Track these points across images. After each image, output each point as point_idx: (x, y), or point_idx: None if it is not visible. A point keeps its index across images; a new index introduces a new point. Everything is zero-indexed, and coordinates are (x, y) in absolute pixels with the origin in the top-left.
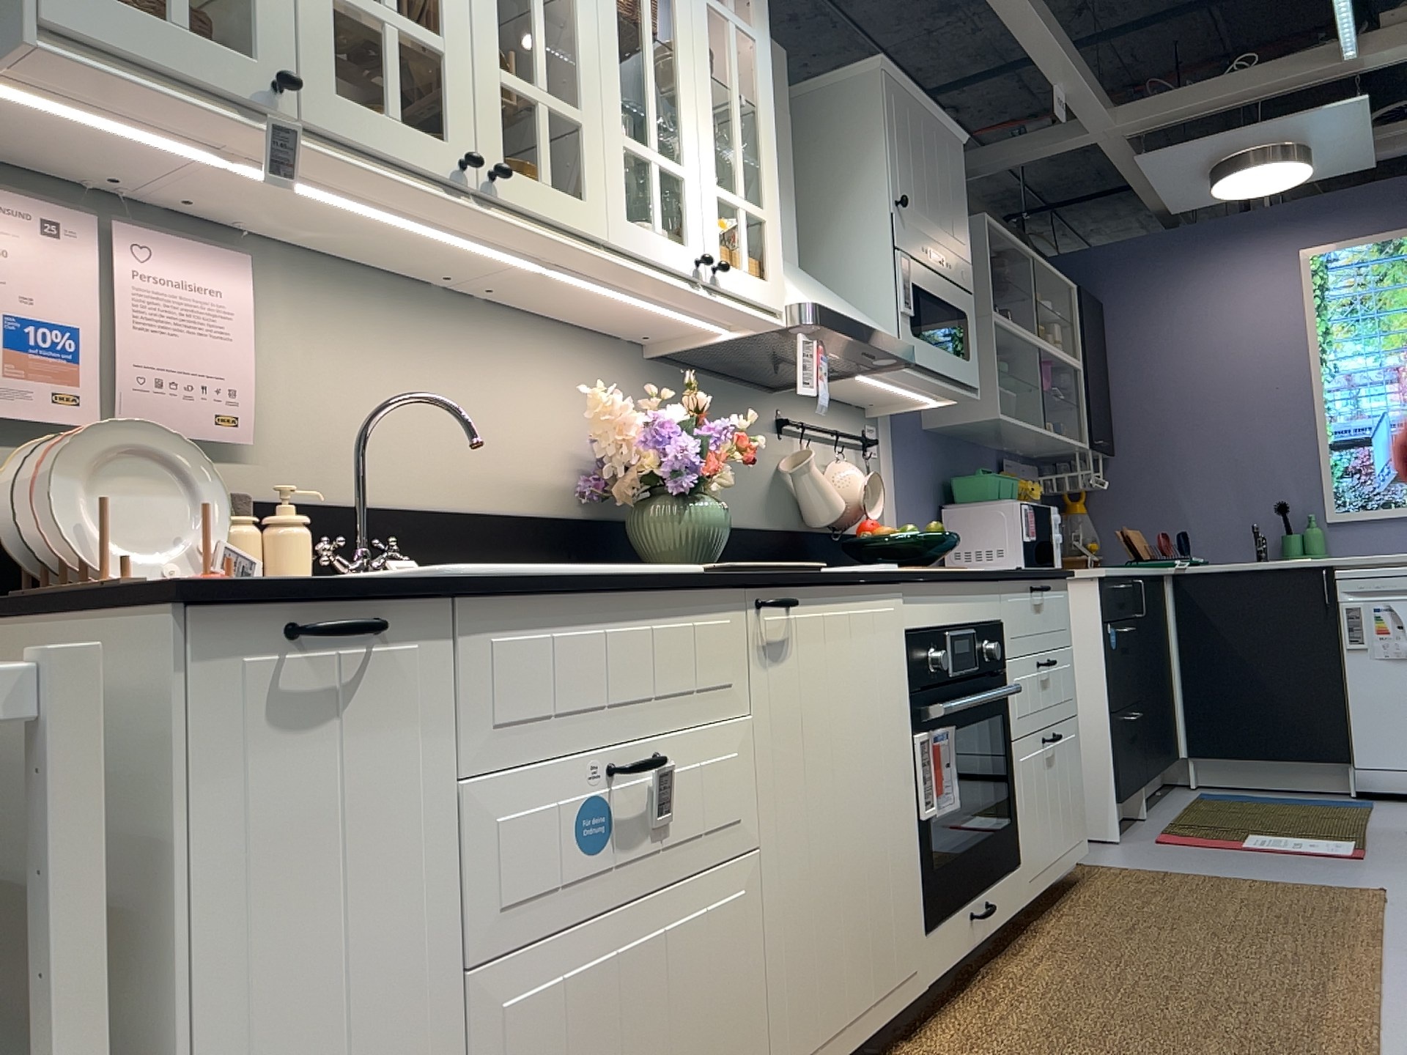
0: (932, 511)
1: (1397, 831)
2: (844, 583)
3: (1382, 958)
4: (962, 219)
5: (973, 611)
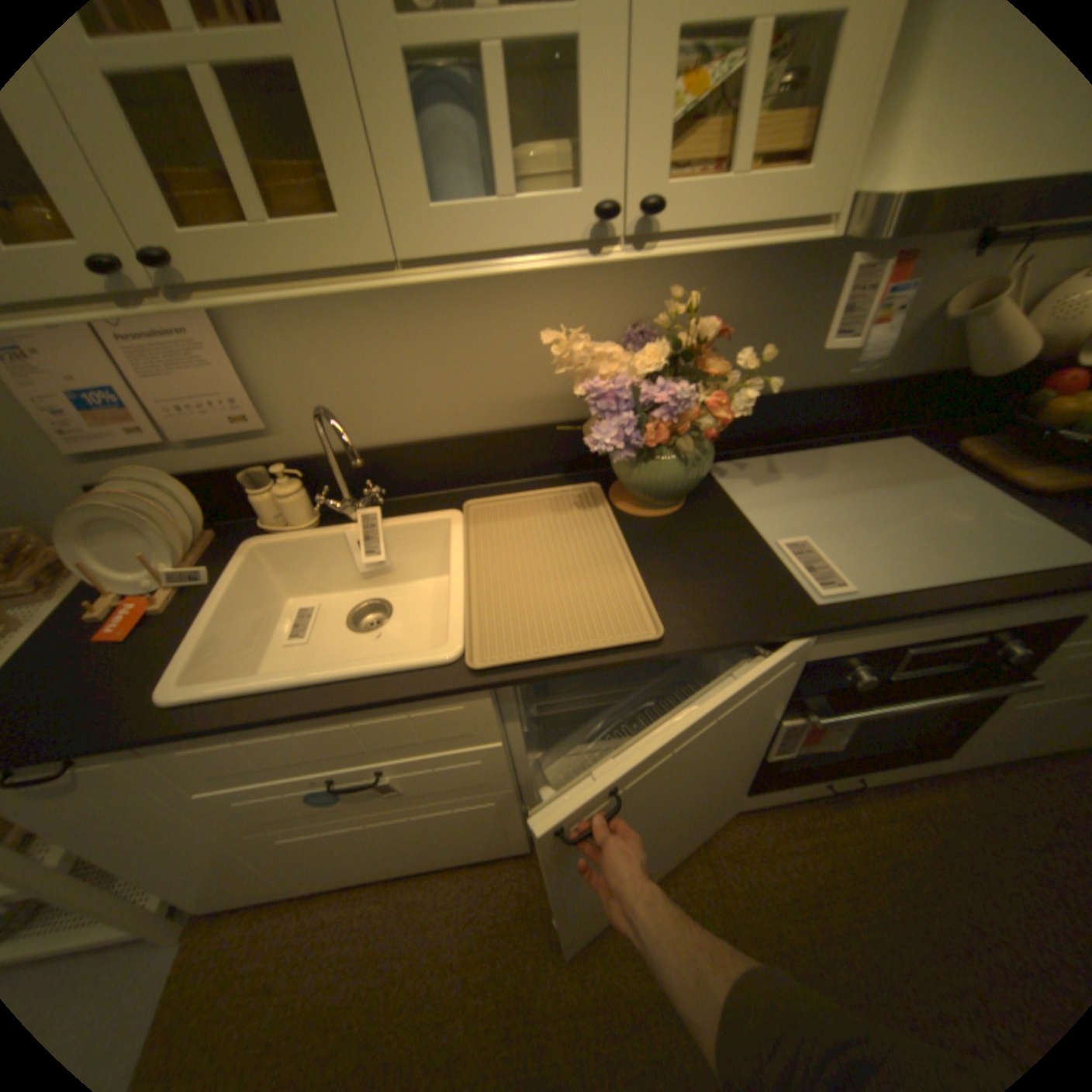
0: None
1: None
2: (672, 660)
3: None
4: None
5: (1002, 622)
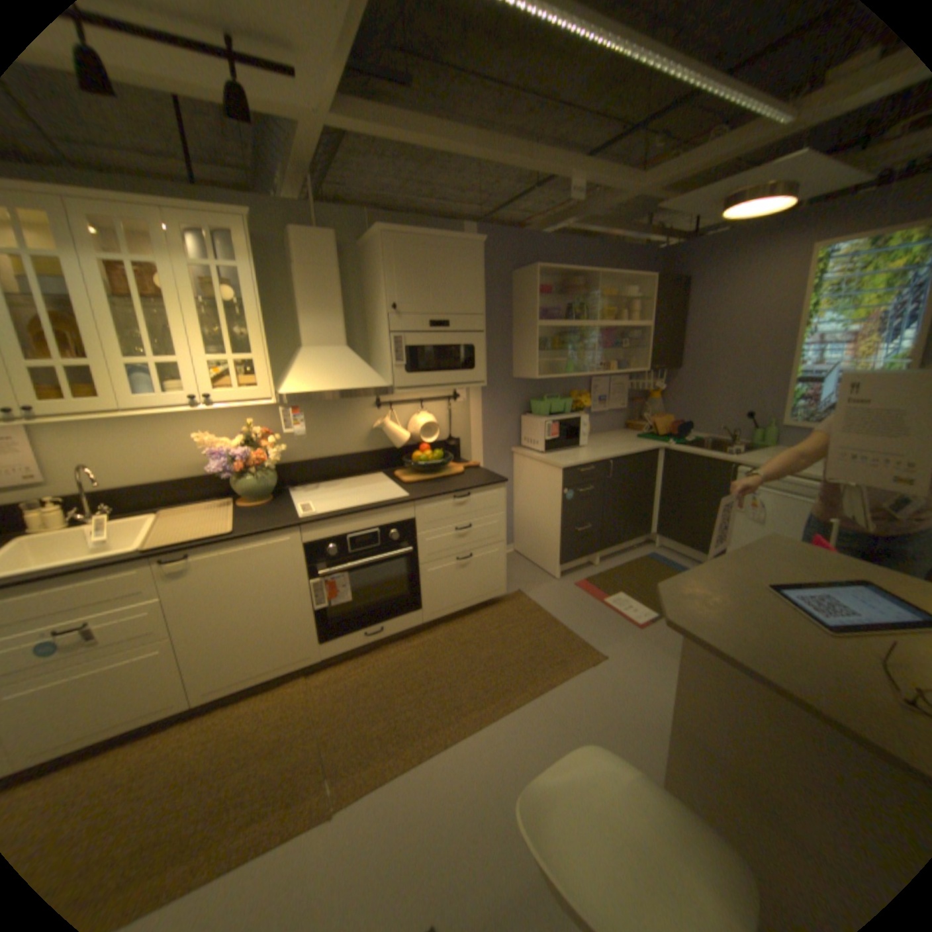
0: (513, 417)
1: None
2: (234, 539)
3: (522, 705)
4: (472, 291)
5: (379, 520)
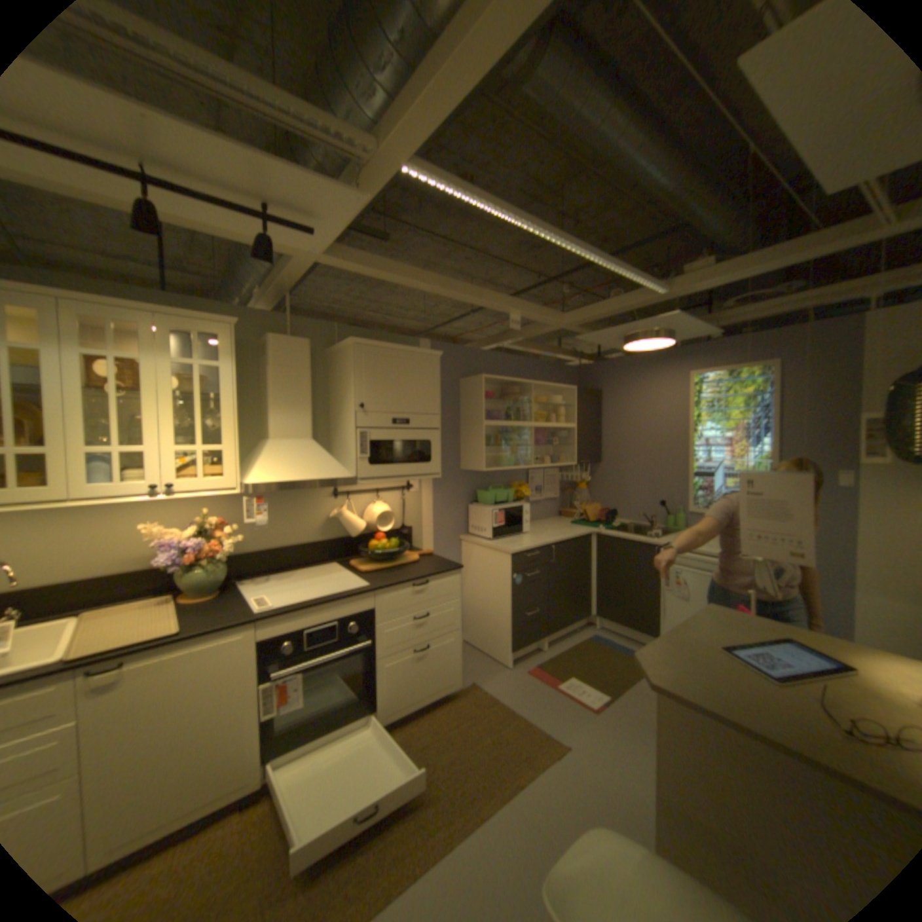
0: (461, 506)
1: (642, 696)
2: (182, 640)
3: (493, 814)
4: (430, 395)
5: (339, 613)
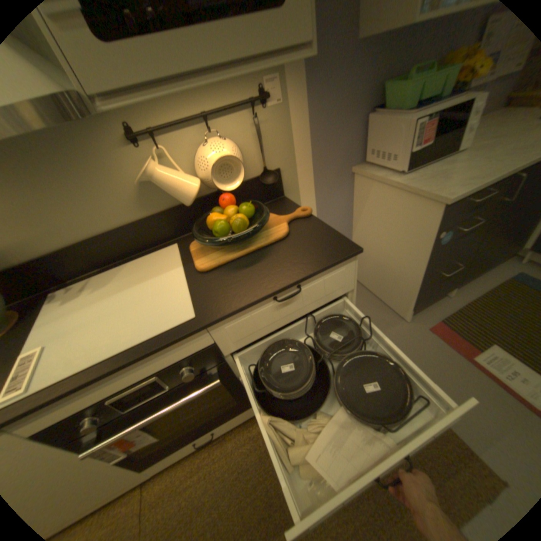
0: (355, 118)
1: None
2: None
3: None
4: None
5: (150, 368)
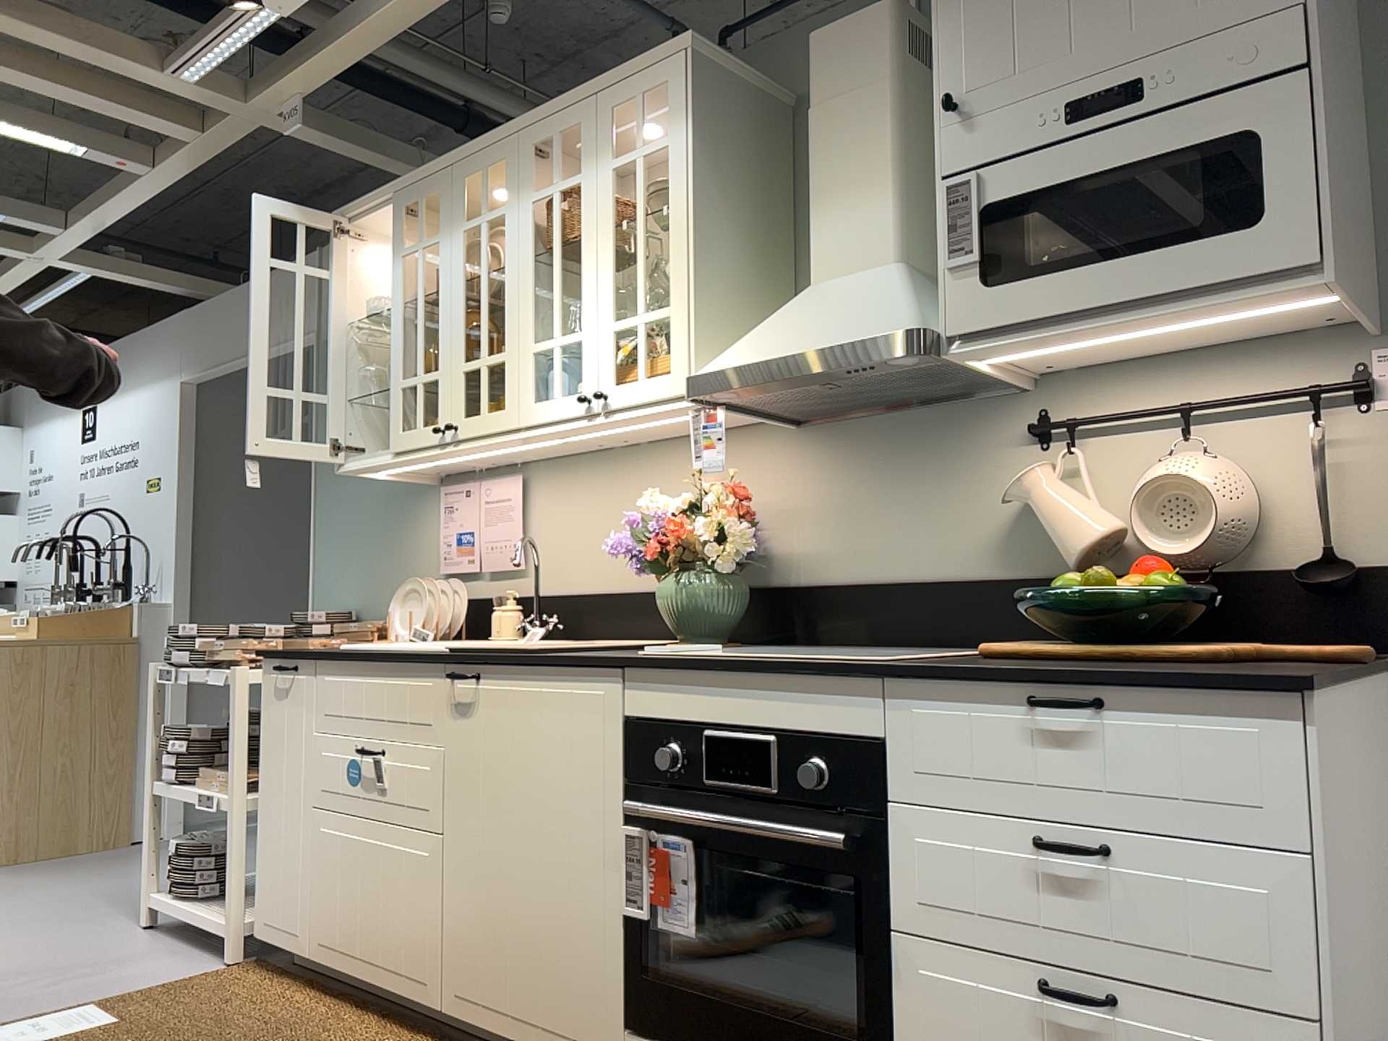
0: None
1: None
2: (526, 664)
3: None
4: None
5: (780, 714)
